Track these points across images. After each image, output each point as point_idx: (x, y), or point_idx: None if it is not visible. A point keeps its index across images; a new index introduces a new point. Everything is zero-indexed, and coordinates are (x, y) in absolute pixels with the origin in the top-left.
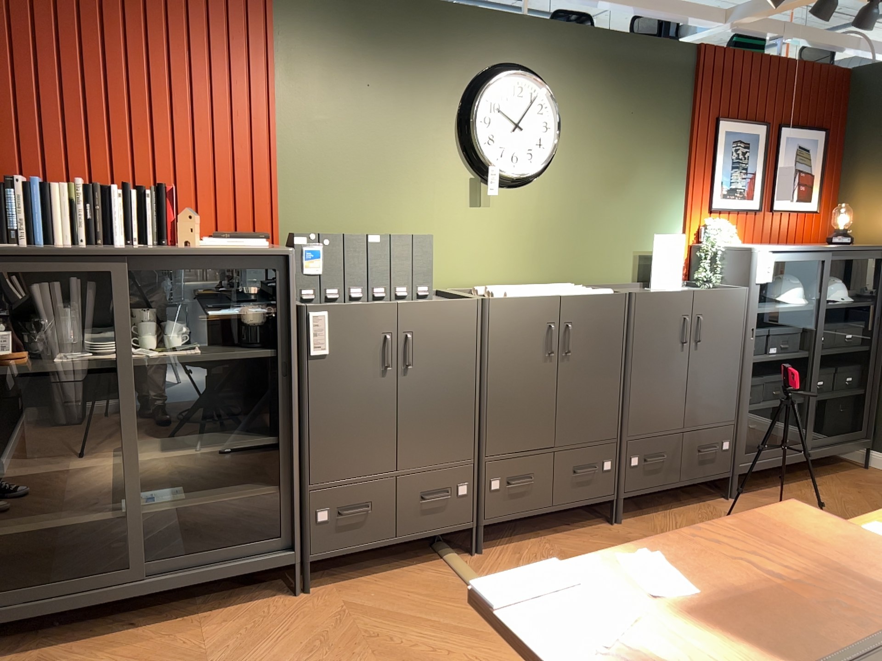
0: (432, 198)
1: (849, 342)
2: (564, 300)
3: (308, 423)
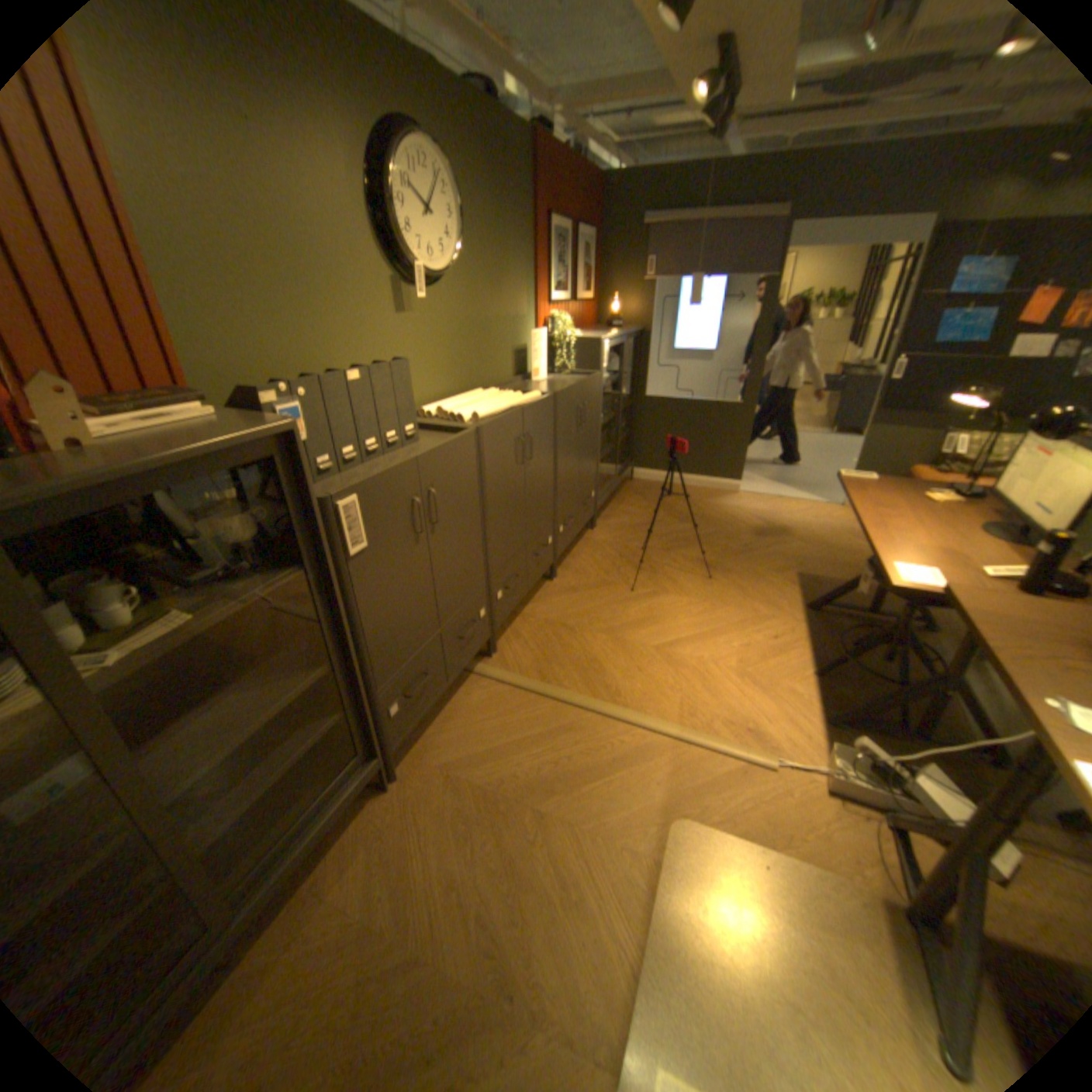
0: (359, 306)
1: (624, 400)
2: (524, 412)
3: (364, 632)
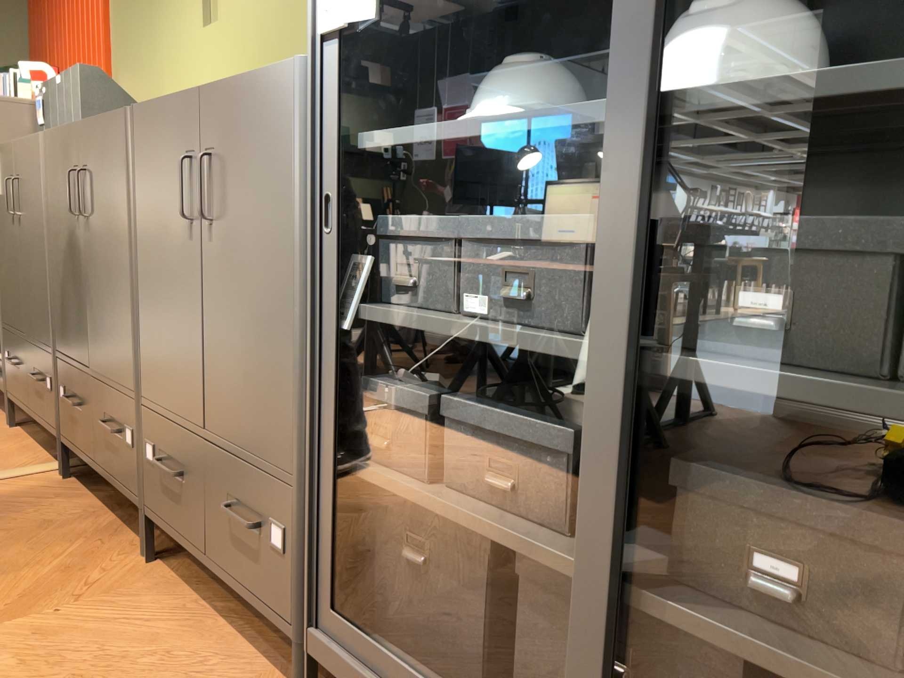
0: (178, 30)
1: None
2: (80, 129)
3: None
